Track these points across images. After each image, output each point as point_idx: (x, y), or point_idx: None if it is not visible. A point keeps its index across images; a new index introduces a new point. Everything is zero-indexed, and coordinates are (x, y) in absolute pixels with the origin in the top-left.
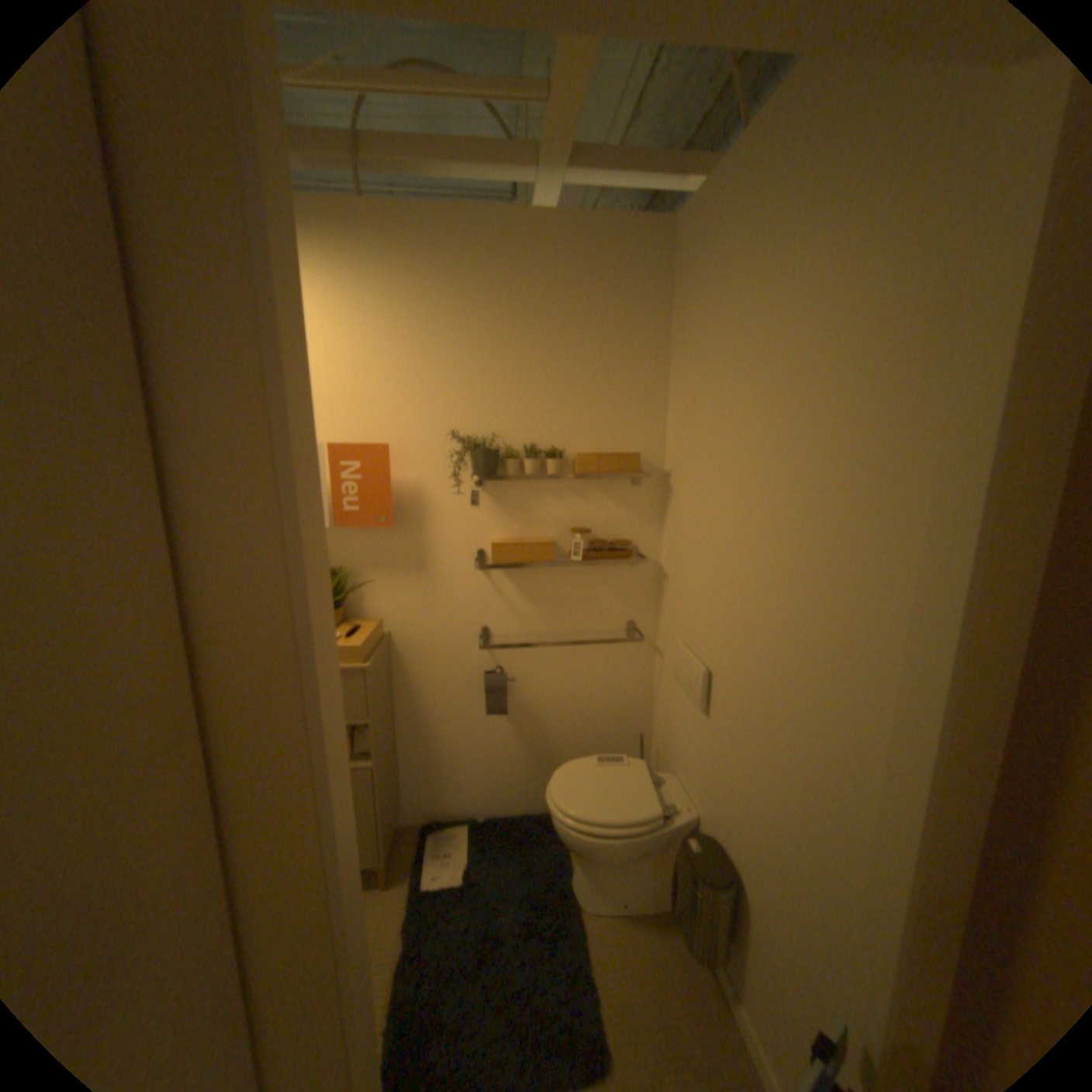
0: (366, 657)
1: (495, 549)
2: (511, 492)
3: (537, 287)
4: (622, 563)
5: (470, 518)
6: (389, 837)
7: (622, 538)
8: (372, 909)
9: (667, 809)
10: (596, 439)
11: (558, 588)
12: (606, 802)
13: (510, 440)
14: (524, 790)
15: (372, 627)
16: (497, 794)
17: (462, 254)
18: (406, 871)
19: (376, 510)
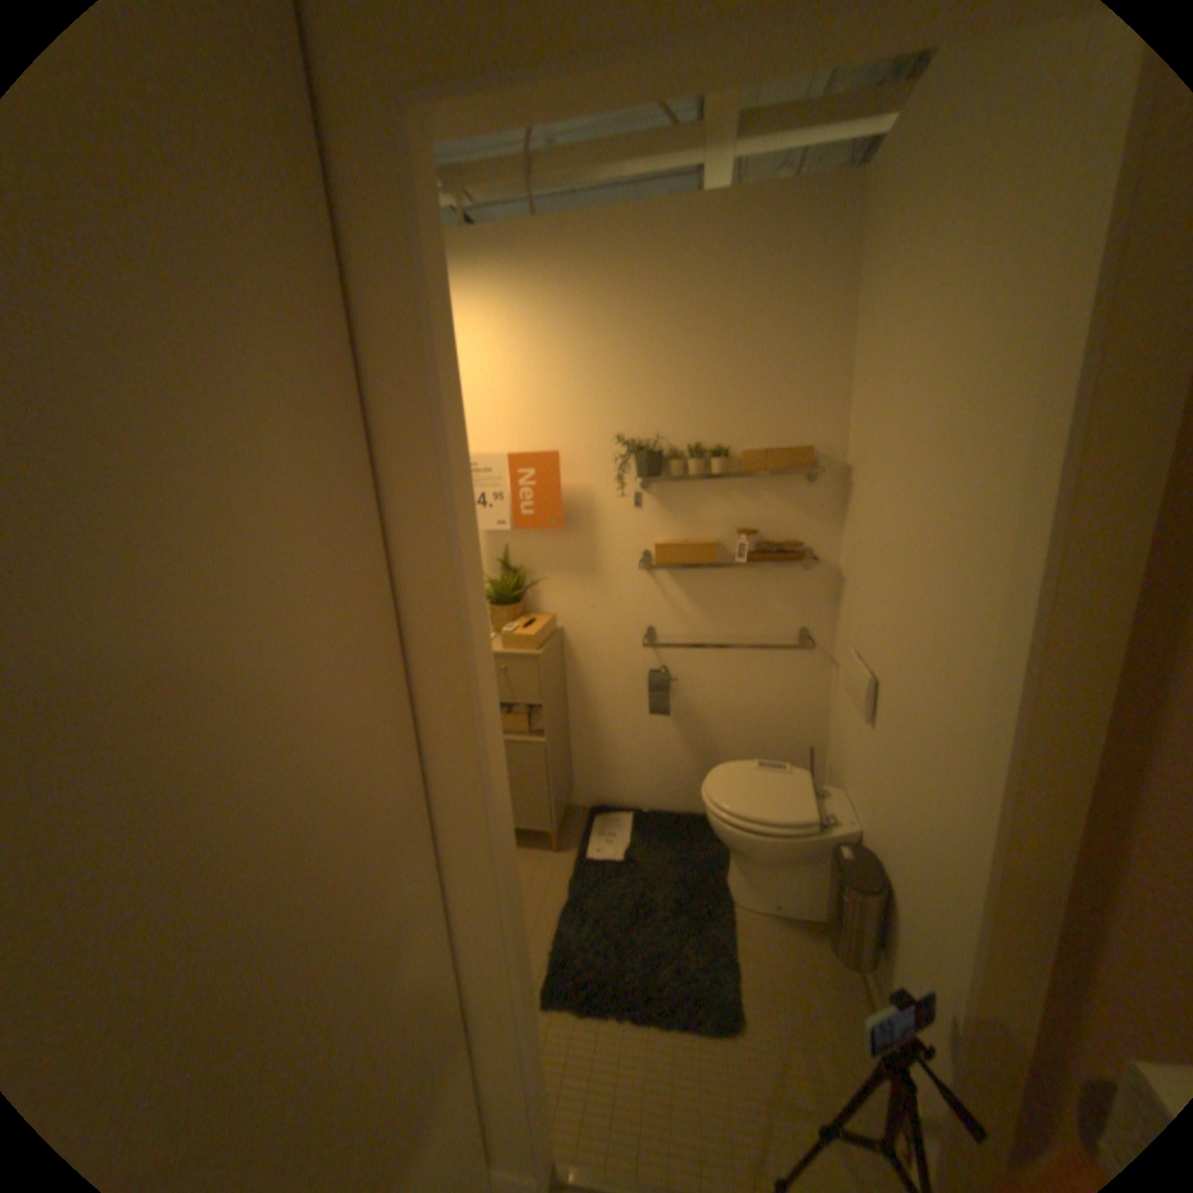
0: (539, 646)
1: (658, 550)
2: (675, 494)
3: (703, 277)
4: (794, 566)
5: (635, 520)
6: (562, 810)
7: (796, 539)
8: (546, 865)
9: (827, 819)
10: (767, 434)
11: (724, 591)
12: (760, 802)
13: (674, 441)
14: (688, 790)
15: (546, 621)
16: (662, 790)
17: (626, 255)
18: (576, 842)
19: (548, 514)
